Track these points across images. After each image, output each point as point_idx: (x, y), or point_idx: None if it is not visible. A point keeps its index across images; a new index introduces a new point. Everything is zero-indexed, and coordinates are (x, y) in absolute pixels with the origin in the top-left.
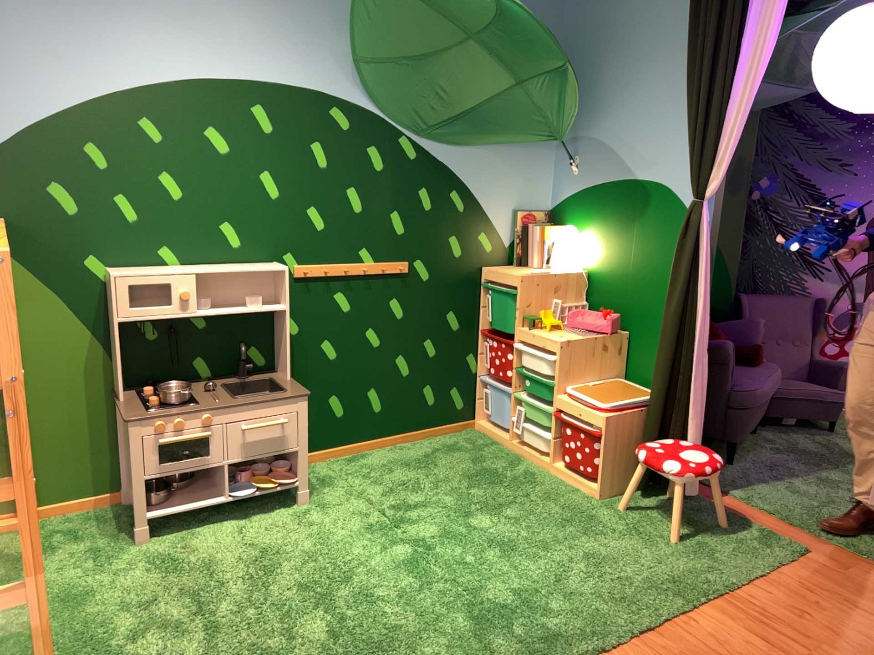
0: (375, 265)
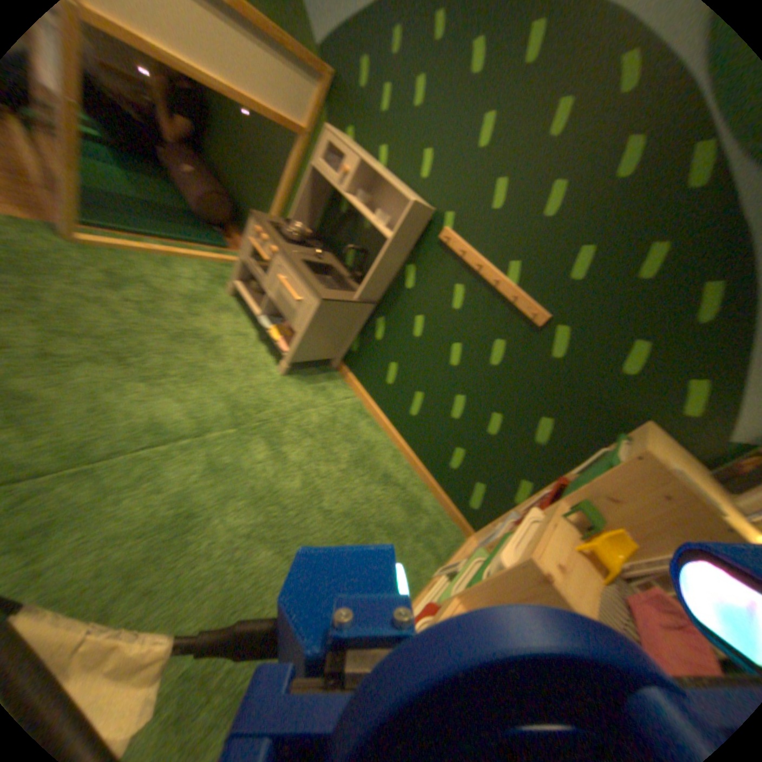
0: (513, 286)
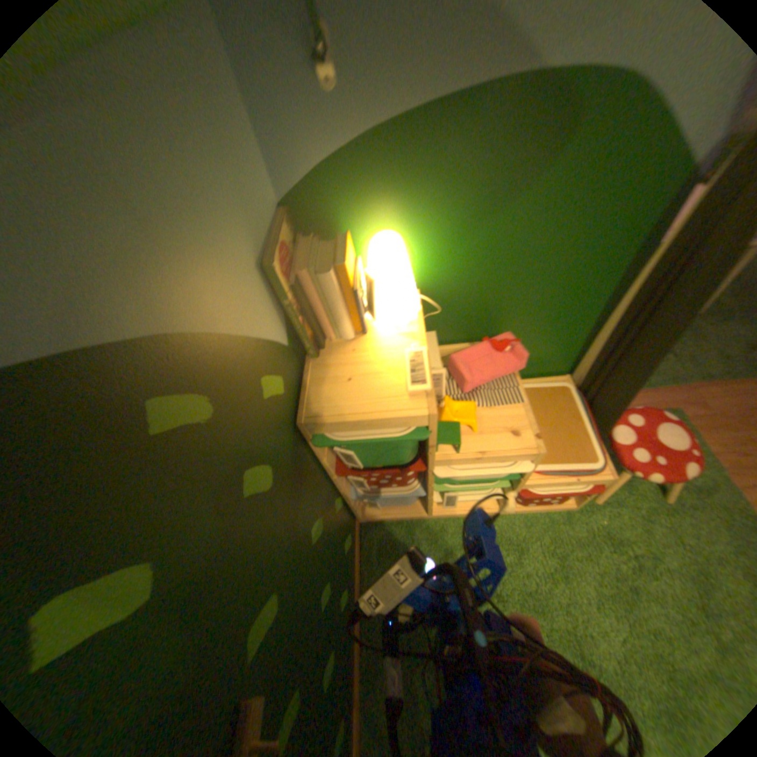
0: None
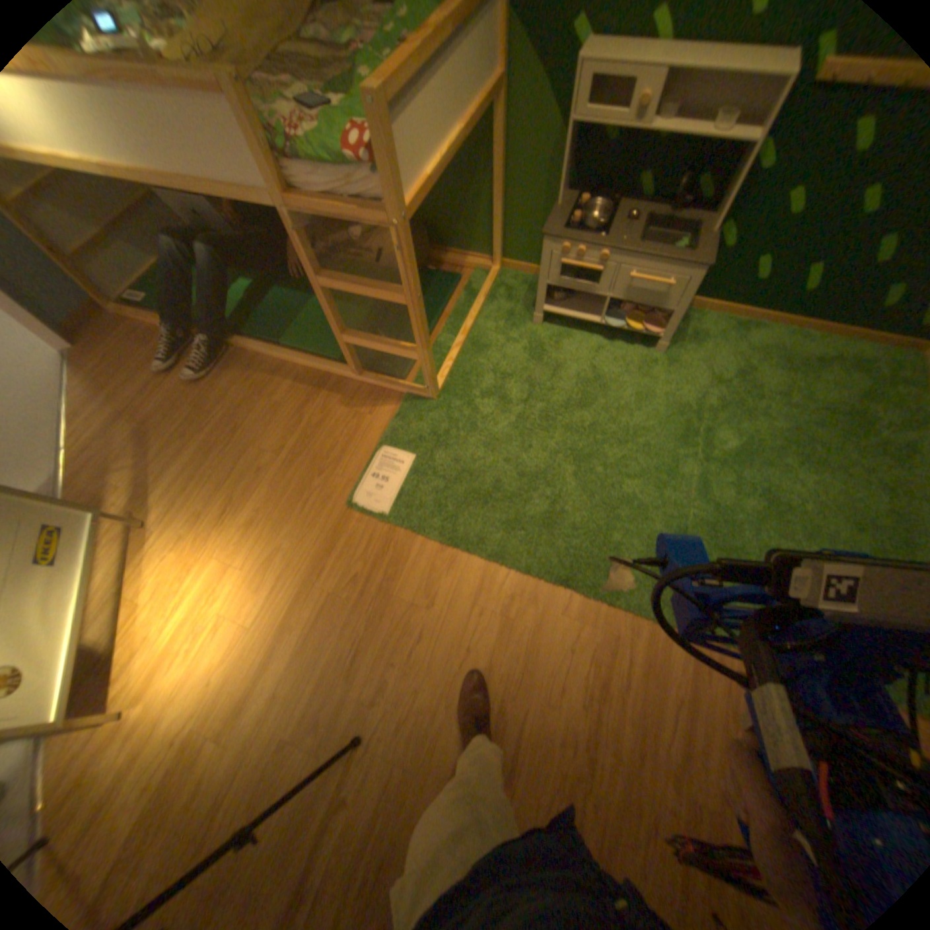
0: None
